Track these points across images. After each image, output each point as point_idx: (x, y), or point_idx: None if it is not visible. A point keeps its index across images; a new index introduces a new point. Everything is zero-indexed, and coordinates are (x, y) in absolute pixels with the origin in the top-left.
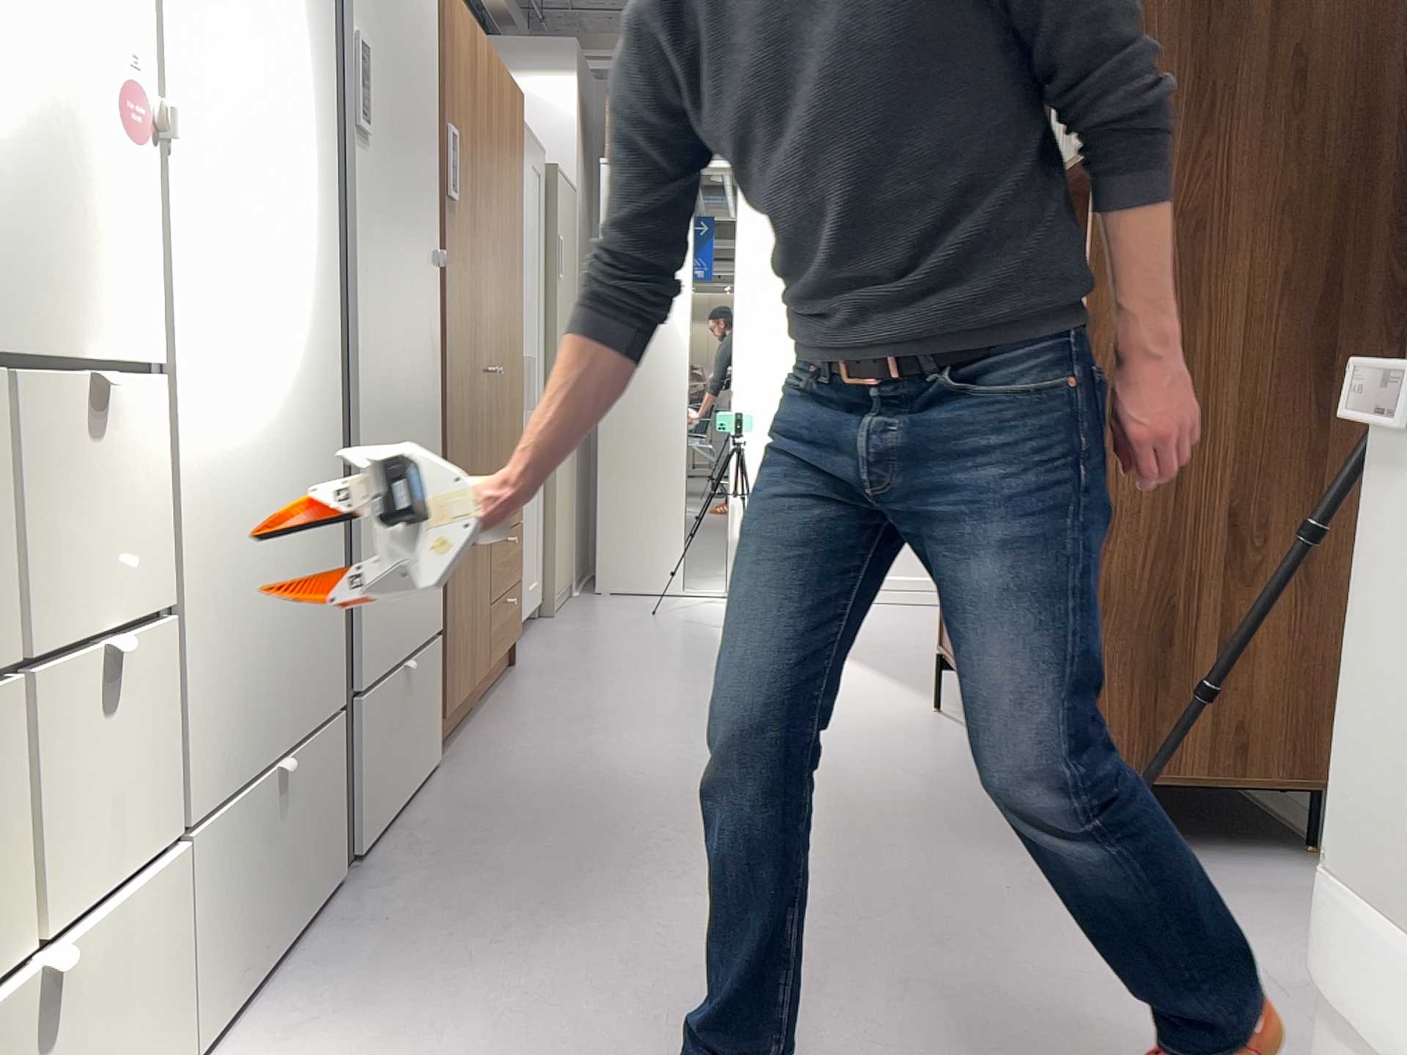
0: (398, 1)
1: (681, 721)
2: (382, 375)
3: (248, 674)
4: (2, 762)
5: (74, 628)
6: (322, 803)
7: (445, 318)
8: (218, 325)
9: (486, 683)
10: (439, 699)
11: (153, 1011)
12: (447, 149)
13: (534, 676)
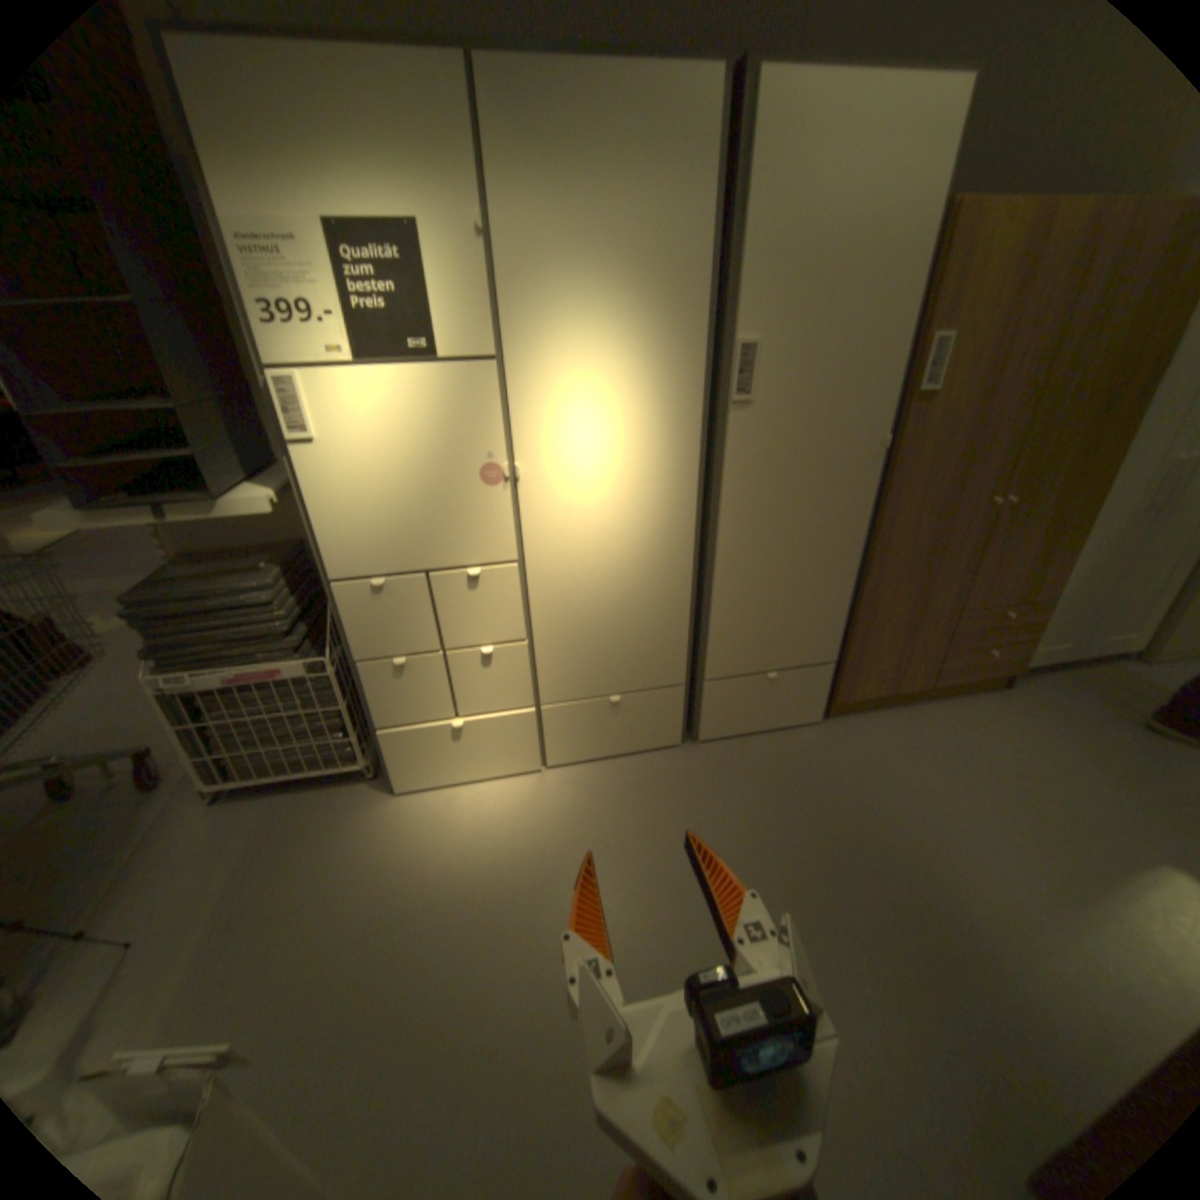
0: (833, 278)
1: (1024, 814)
2: (761, 533)
3: (592, 663)
4: (445, 671)
5: (475, 642)
6: (658, 715)
7: (894, 480)
8: (568, 538)
9: (948, 692)
10: (838, 693)
11: (524, 746)
12: (930, 352)
13: (1007, 705)
